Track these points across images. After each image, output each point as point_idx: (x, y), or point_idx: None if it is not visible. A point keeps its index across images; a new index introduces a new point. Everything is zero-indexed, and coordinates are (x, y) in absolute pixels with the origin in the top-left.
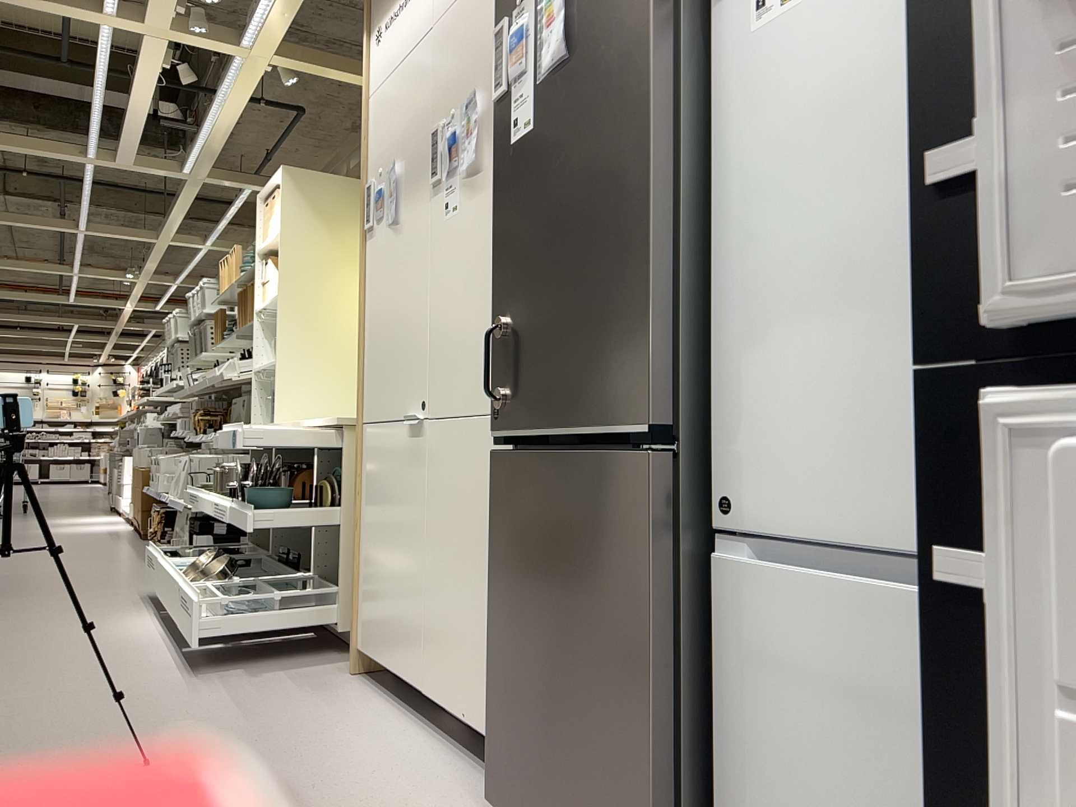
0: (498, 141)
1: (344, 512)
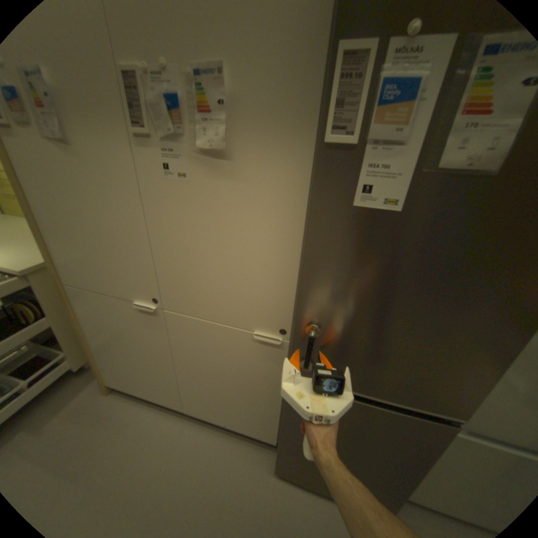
0: (325, 186)
1: (51, 319)
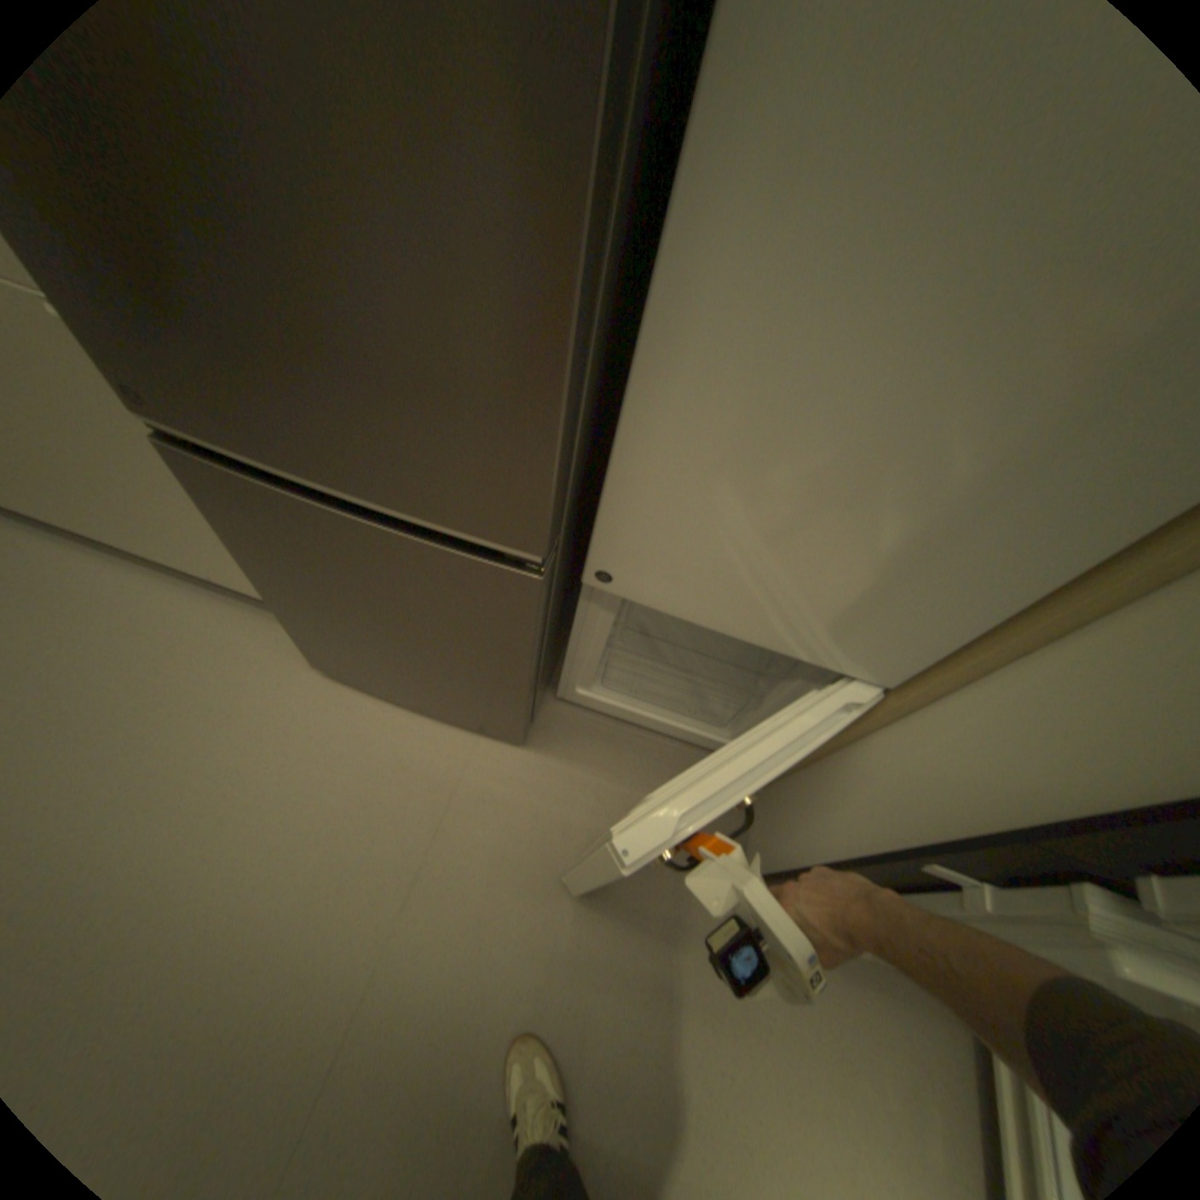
0: None
1: None
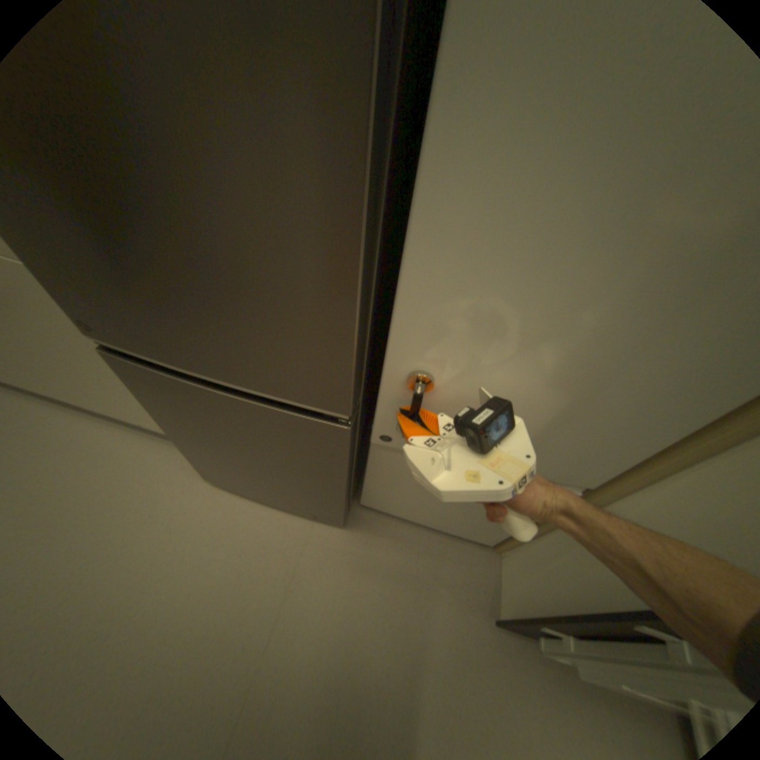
0: None
1: None
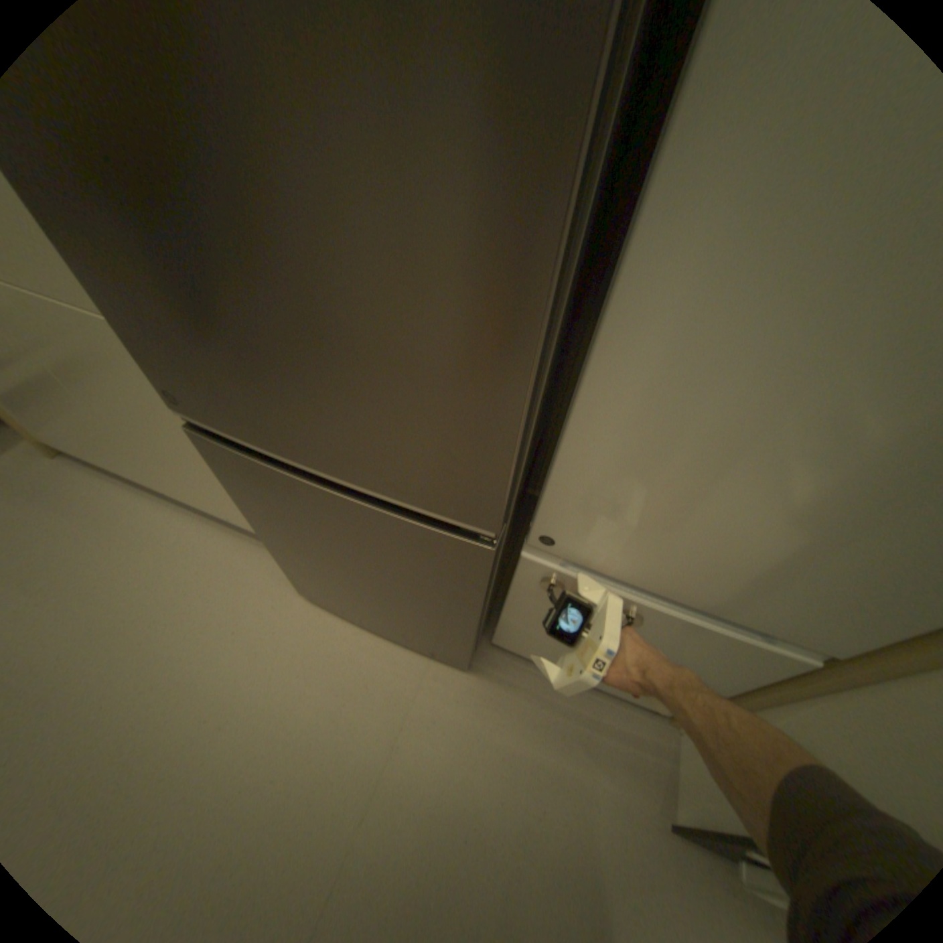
0: None
1: None
